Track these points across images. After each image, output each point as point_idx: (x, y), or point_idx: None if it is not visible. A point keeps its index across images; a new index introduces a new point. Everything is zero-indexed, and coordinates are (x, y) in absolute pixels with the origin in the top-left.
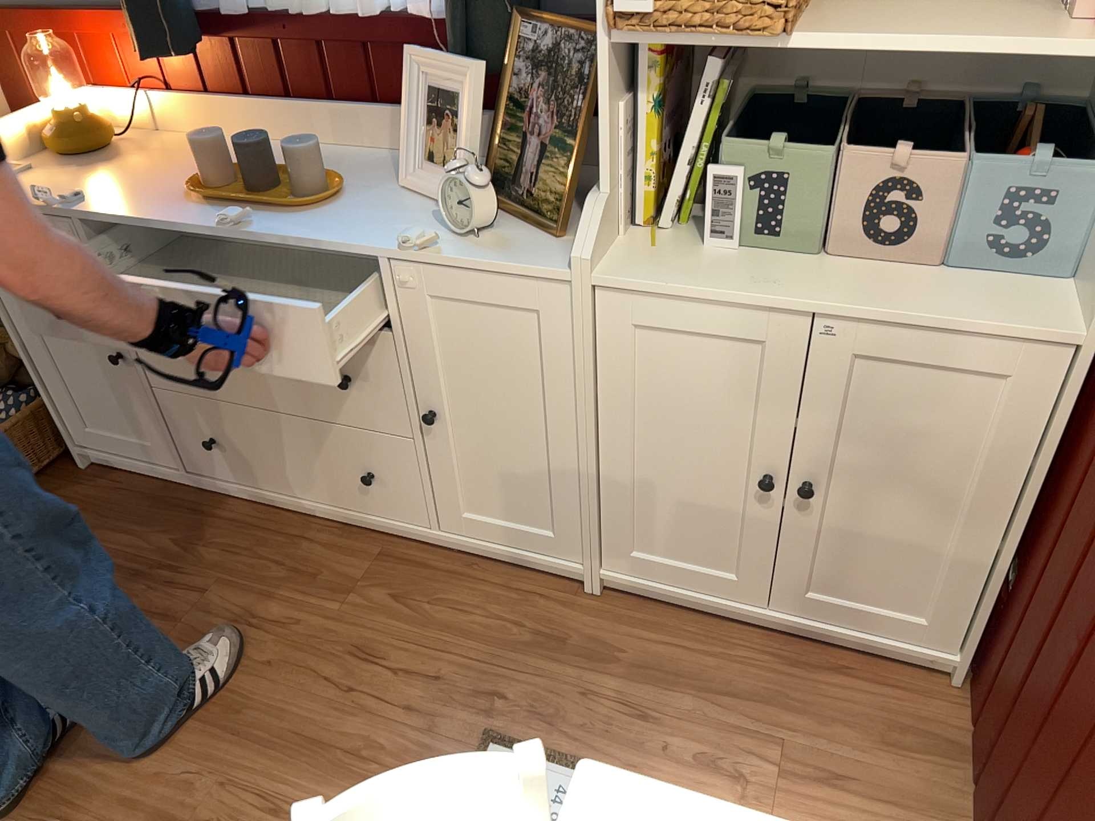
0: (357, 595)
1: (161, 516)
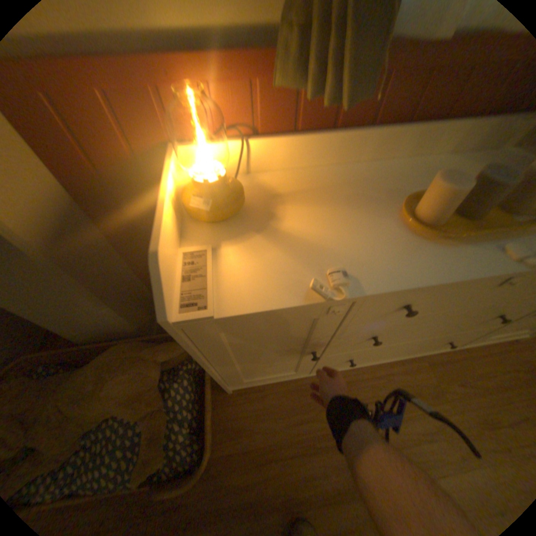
0: (450, 397)
1: (306, 404)
